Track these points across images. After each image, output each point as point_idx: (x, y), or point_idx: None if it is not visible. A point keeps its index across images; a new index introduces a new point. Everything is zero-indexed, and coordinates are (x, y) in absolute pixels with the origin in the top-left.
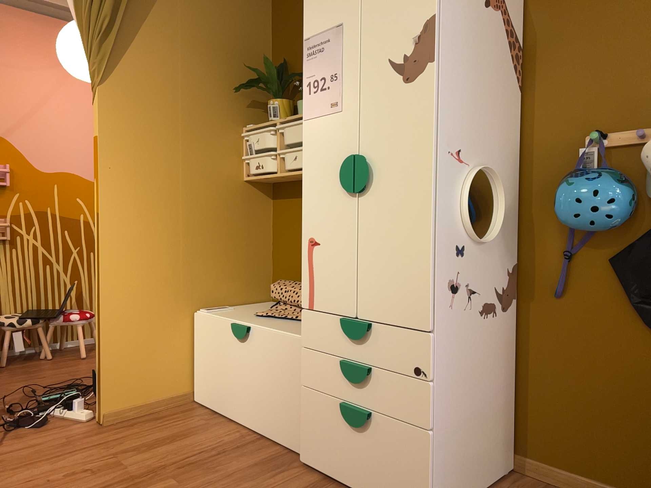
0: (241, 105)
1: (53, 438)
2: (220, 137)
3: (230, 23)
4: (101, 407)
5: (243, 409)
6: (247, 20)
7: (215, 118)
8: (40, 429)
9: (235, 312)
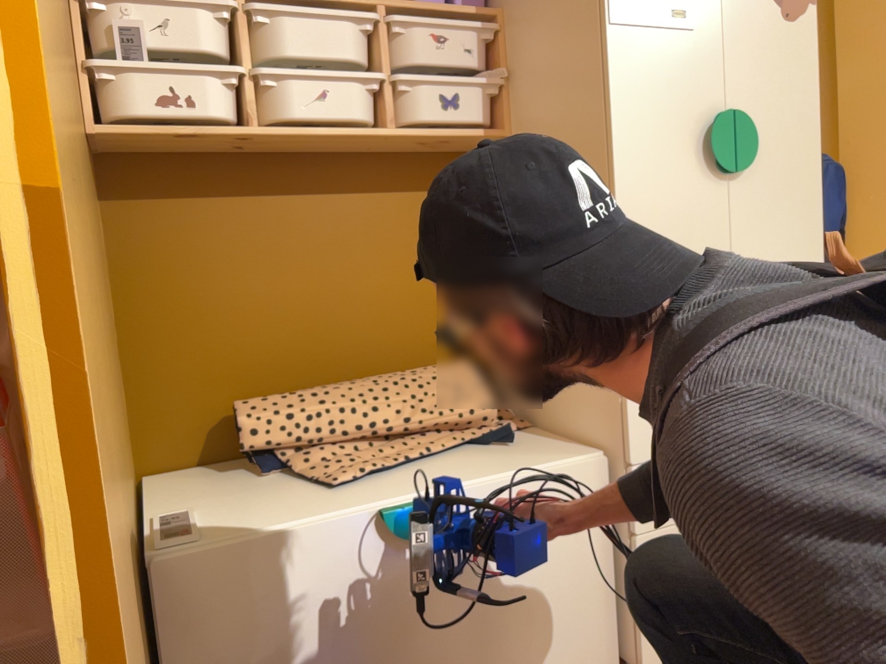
0: None
1: None
2: None
3: None
4: None
5: None
6: None
7: None
8: None
9: (263, 508)
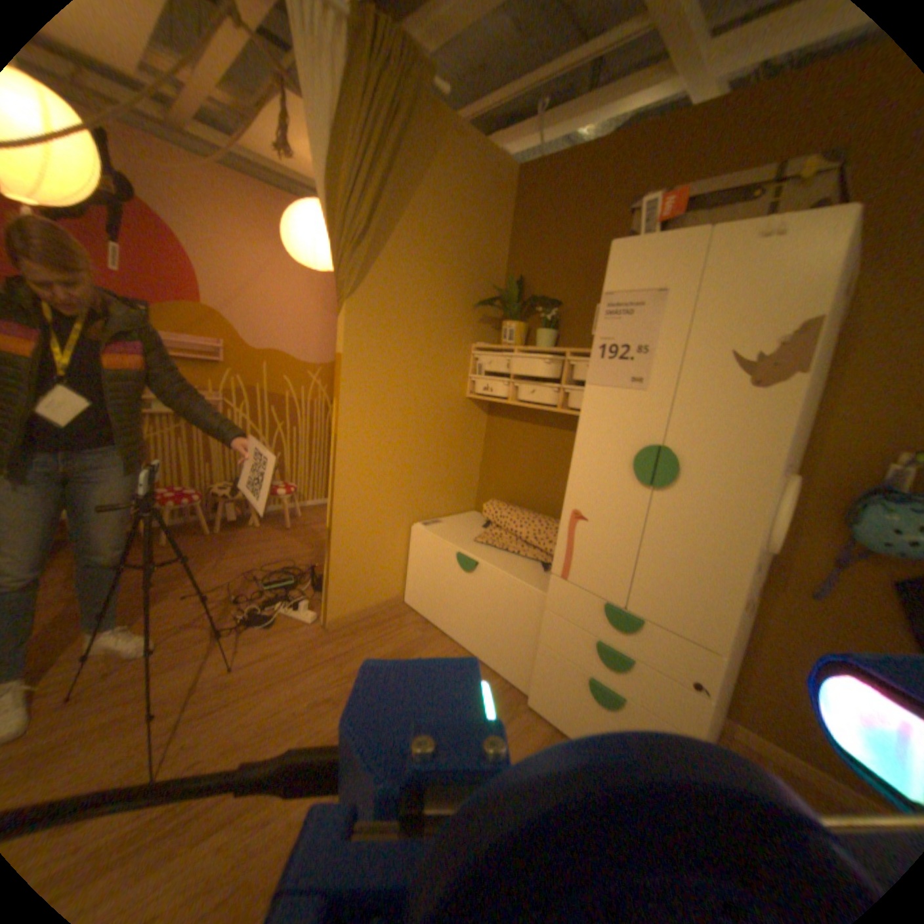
0: (473, 321)
1: (286, 647)
2: (451, 355)
3: (474, 229)
4: (327, 616)
5: (460, 631)
6: (489, 226)
7: (448, 335)
8: (271, 632)
9: (452, 532)
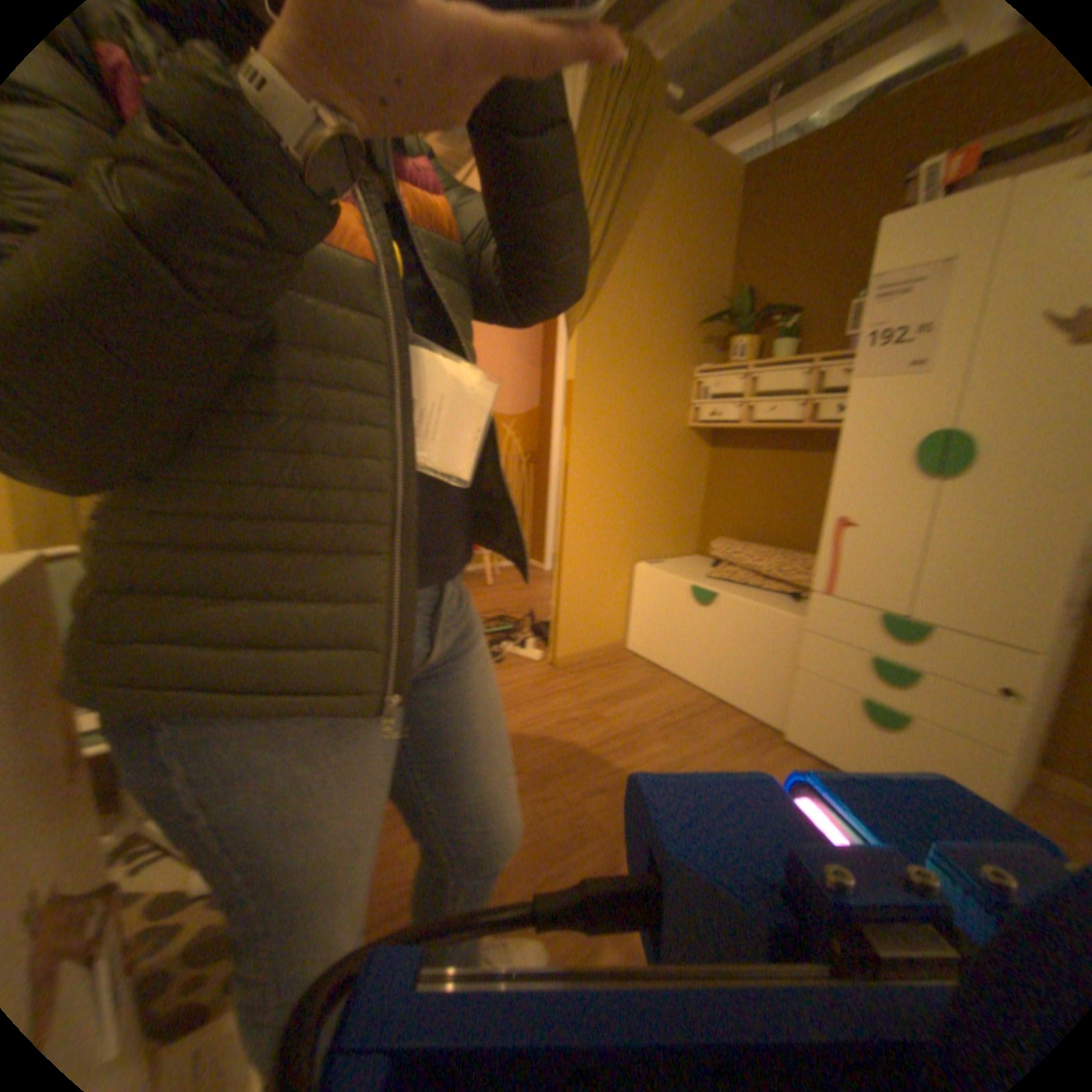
0: (696, 341)
1: (519, 677)
2: (673, 378)
3: (698, 240)
4: (554, 651)
5: (695, 671)
6: (713, 235)
7: (671, 356)
8: (501, 665)
9: (679, 570)
